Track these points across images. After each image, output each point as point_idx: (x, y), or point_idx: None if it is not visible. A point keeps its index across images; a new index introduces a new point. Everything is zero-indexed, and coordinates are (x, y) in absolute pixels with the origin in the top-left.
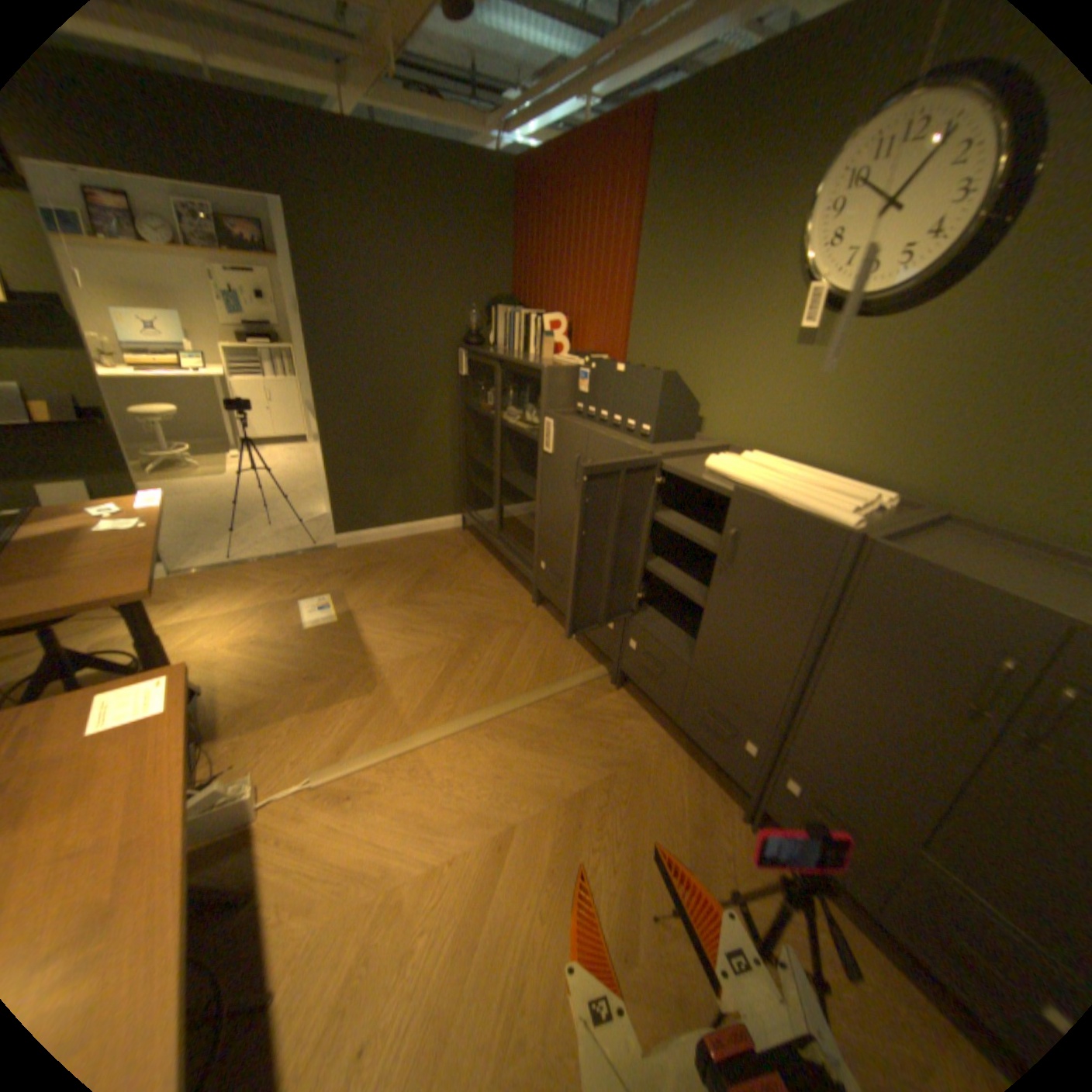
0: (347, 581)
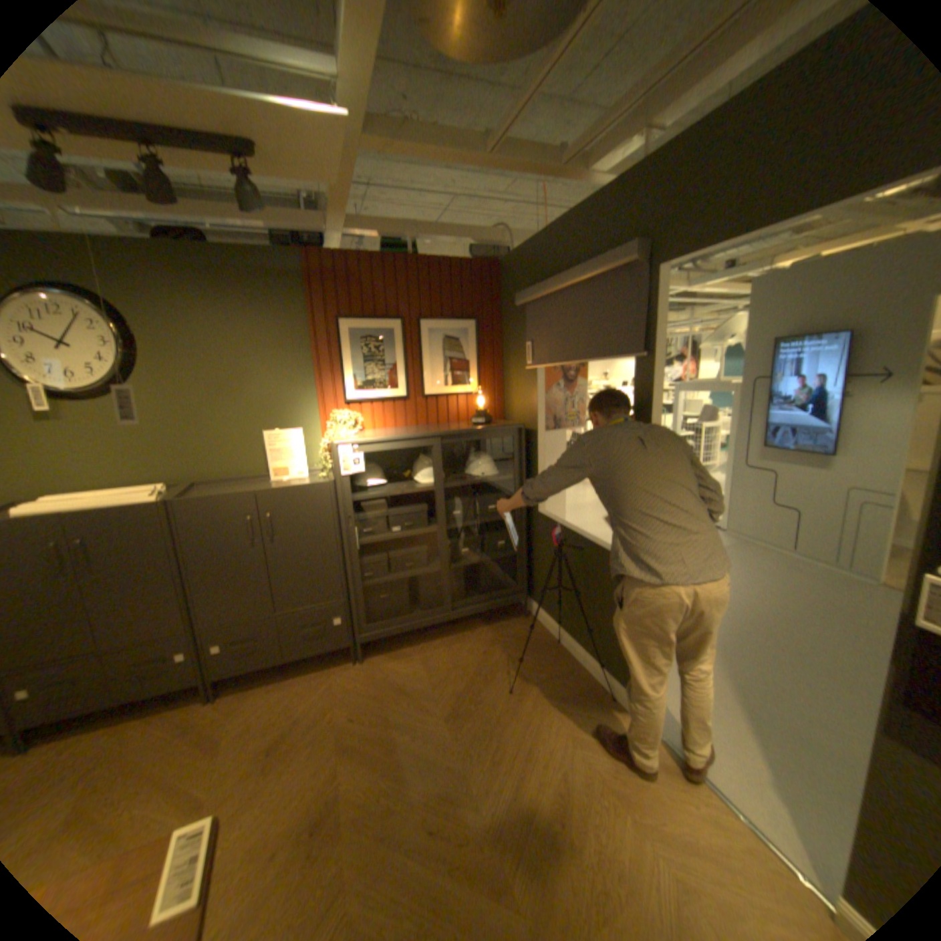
0: None
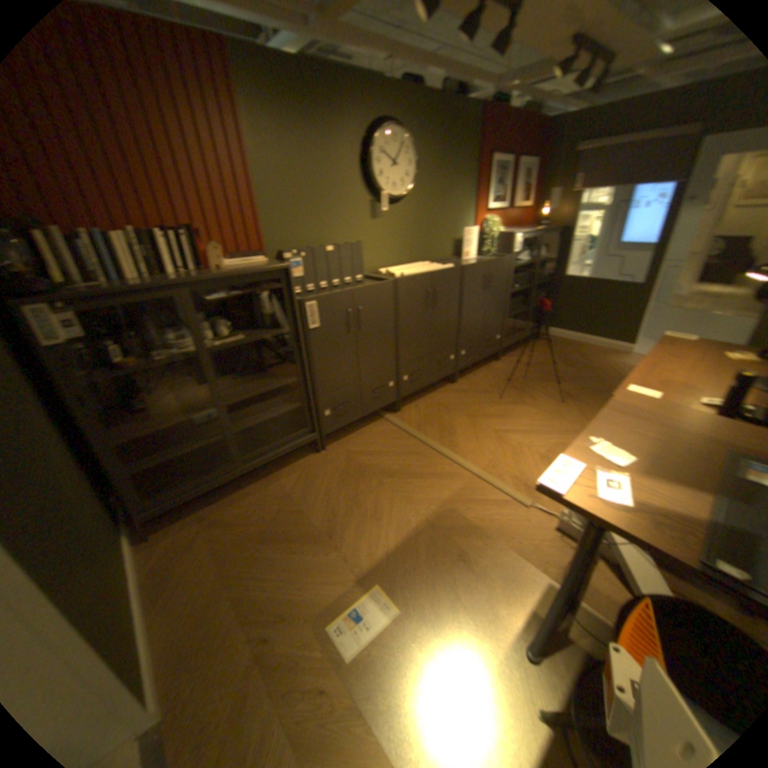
0: (287, 629)
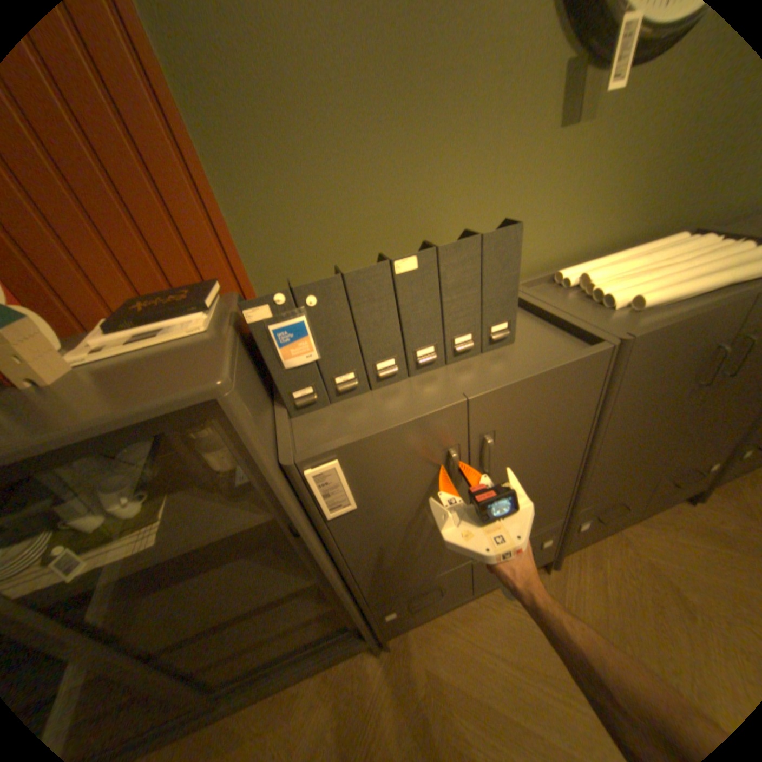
0: None
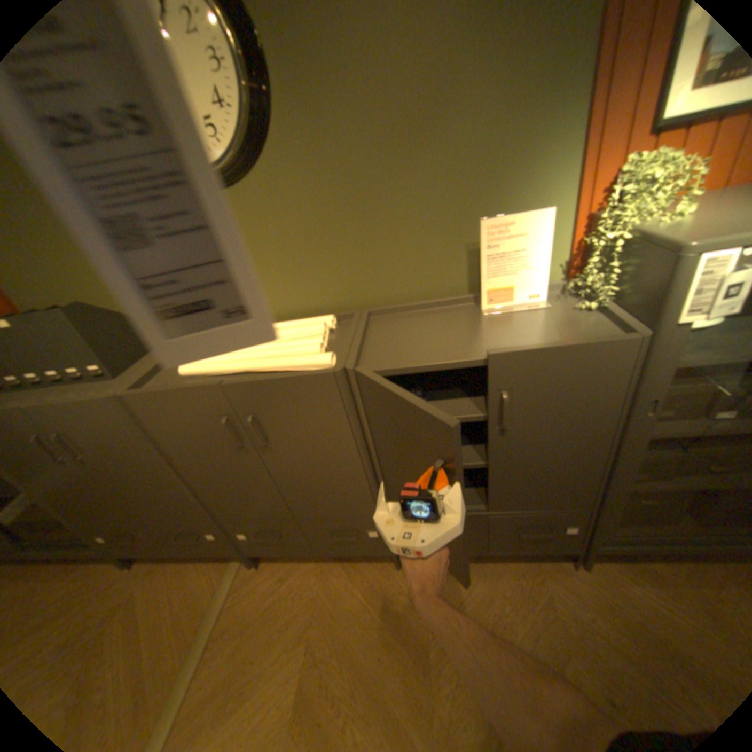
0: None
